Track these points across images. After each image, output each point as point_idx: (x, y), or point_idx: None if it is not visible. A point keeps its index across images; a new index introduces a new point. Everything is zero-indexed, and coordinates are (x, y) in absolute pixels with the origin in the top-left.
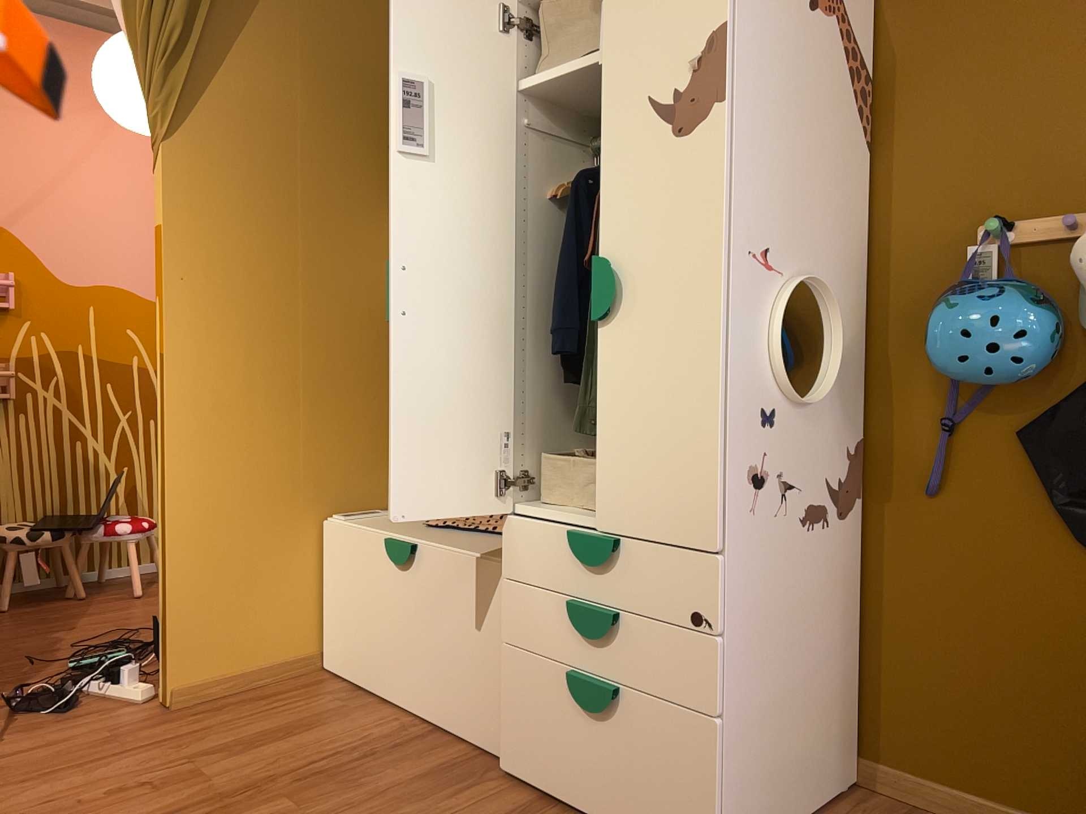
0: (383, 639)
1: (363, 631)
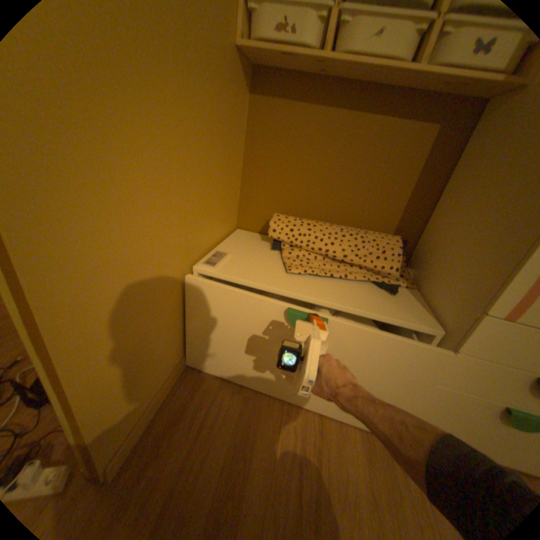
0: (270, 353)
1: (246, 346)
